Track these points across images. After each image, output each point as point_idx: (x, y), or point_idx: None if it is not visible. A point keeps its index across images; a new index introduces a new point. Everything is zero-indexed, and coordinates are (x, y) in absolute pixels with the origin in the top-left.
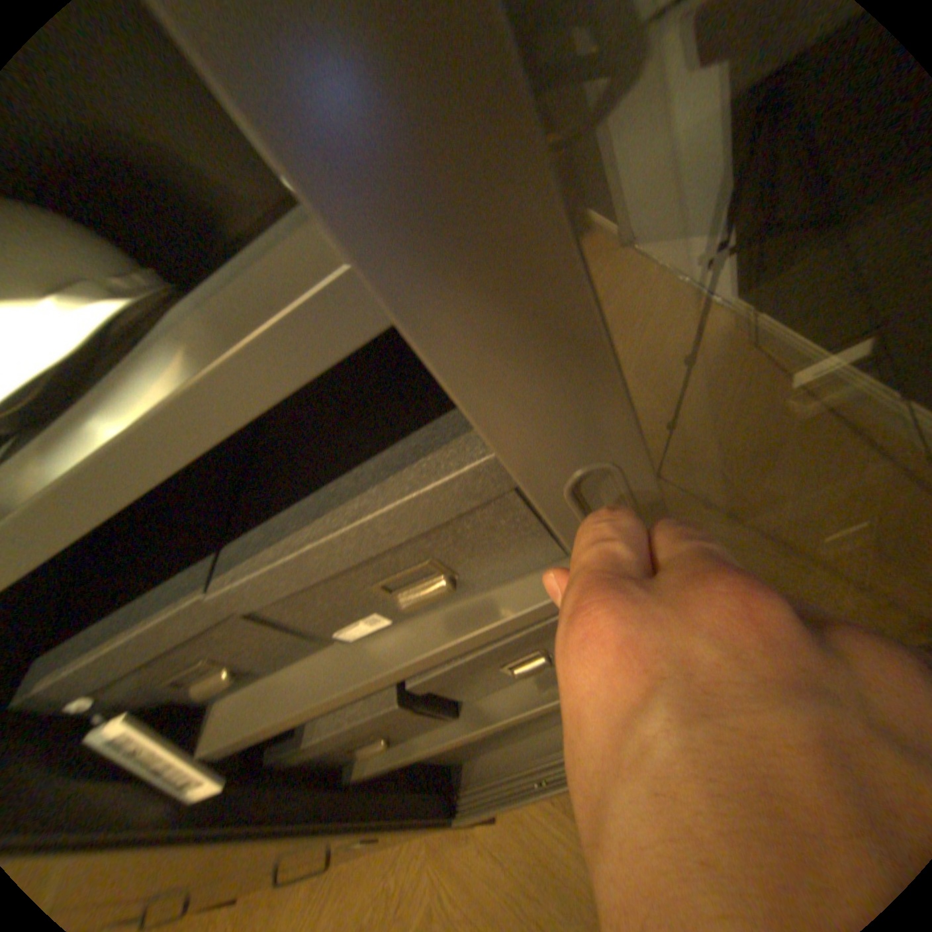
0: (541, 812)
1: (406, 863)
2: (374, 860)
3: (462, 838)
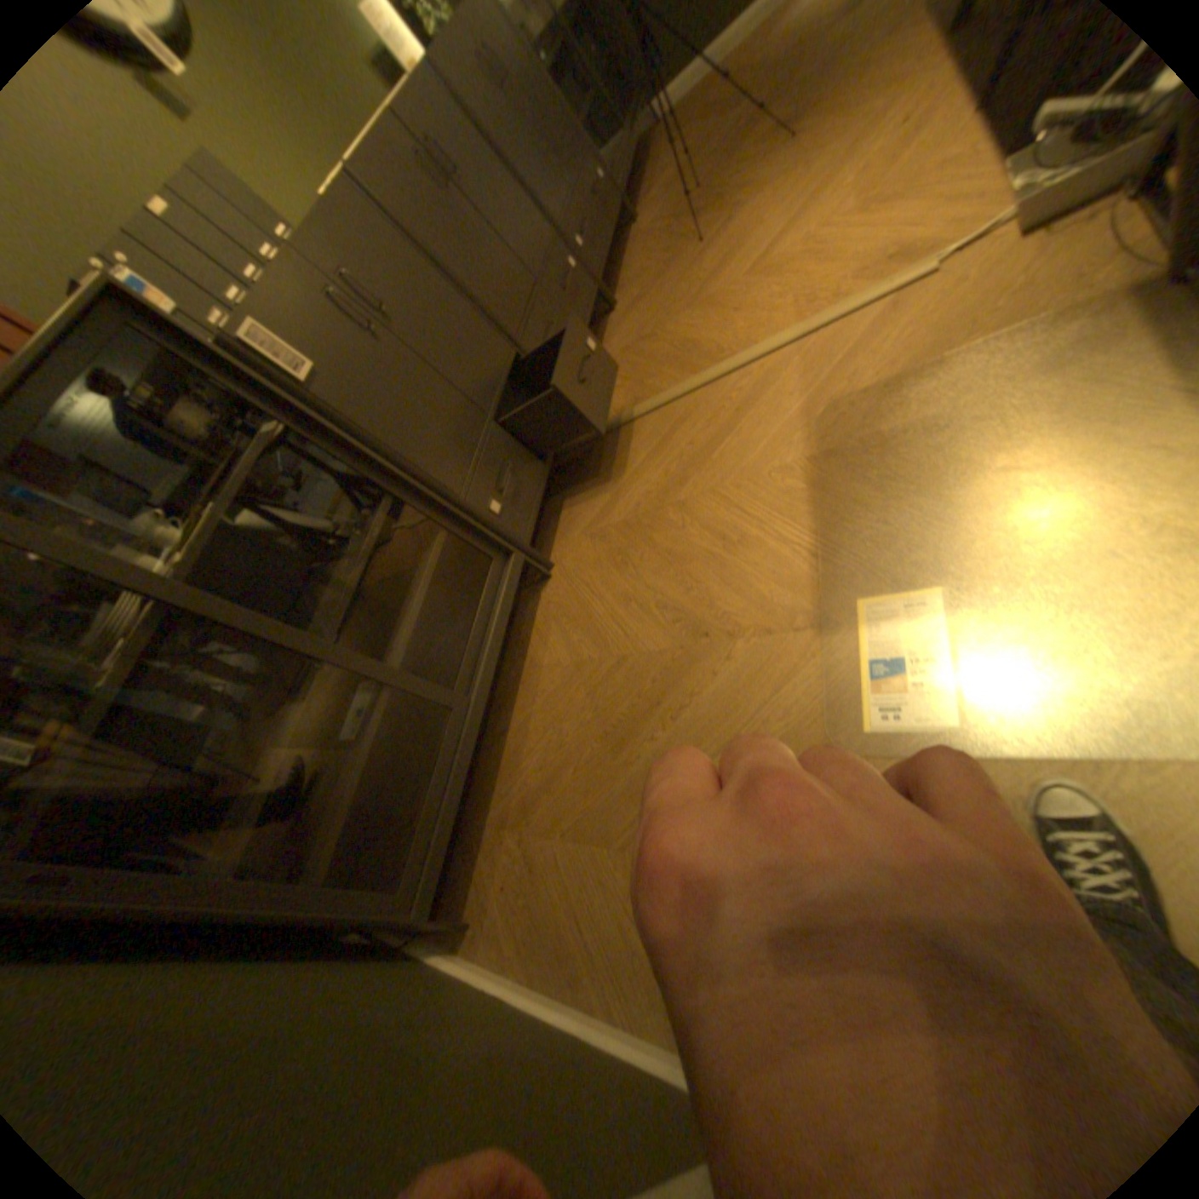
0: (643, 202)
1: (637, 236)
2: (631, 248)
3: (639, 221)
